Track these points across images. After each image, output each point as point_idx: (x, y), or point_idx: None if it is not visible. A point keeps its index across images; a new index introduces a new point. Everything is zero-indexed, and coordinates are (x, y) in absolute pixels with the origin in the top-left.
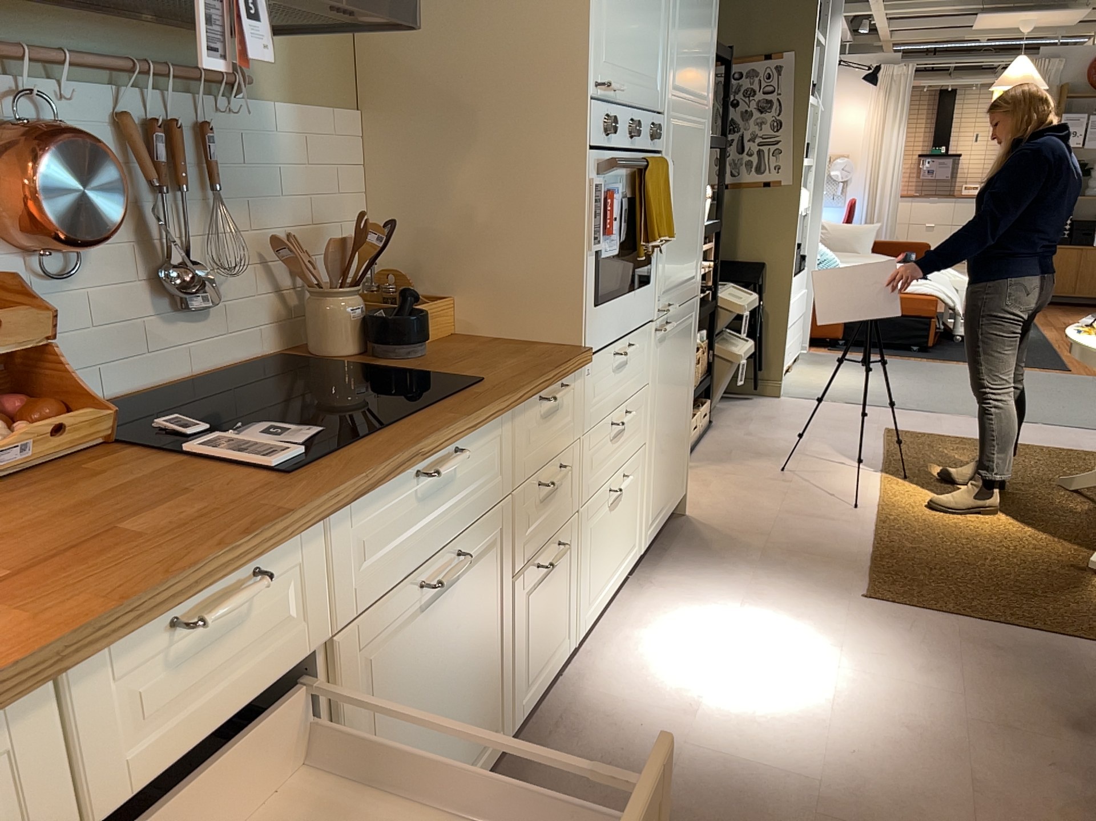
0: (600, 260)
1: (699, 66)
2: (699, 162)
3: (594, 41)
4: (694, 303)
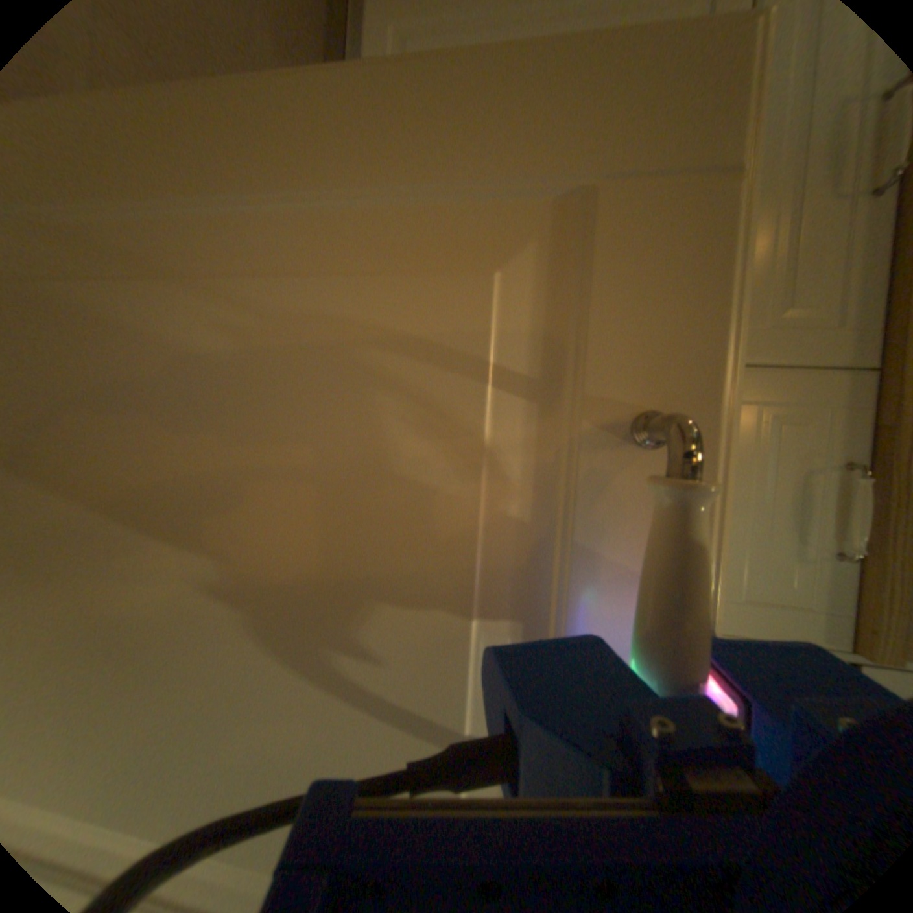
0: None
1: None
2: None
3: None
4: None
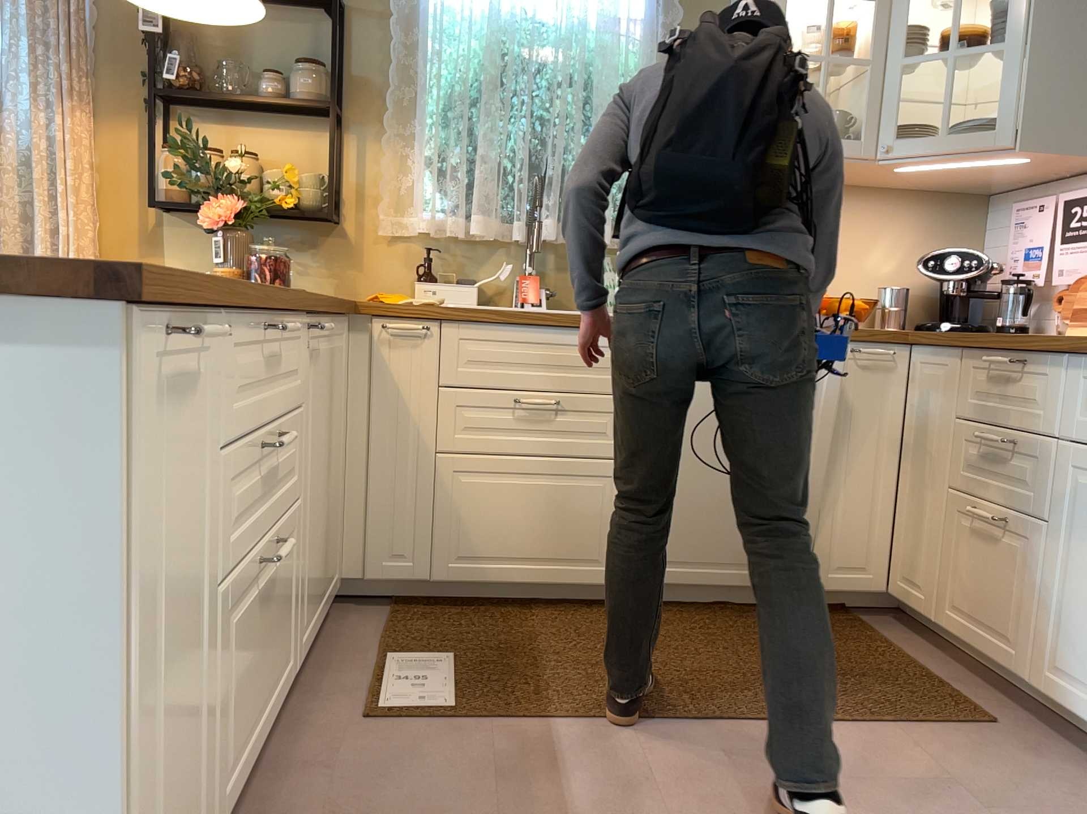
0: None
1: None
2: None
3: None
4: None
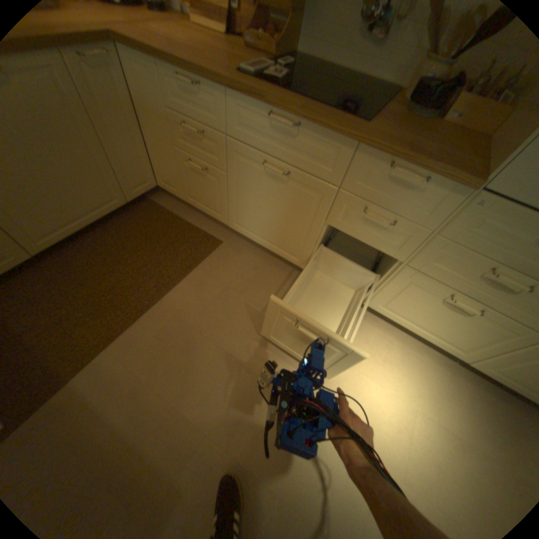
0: None
1: None
2: None
3: None
4: None
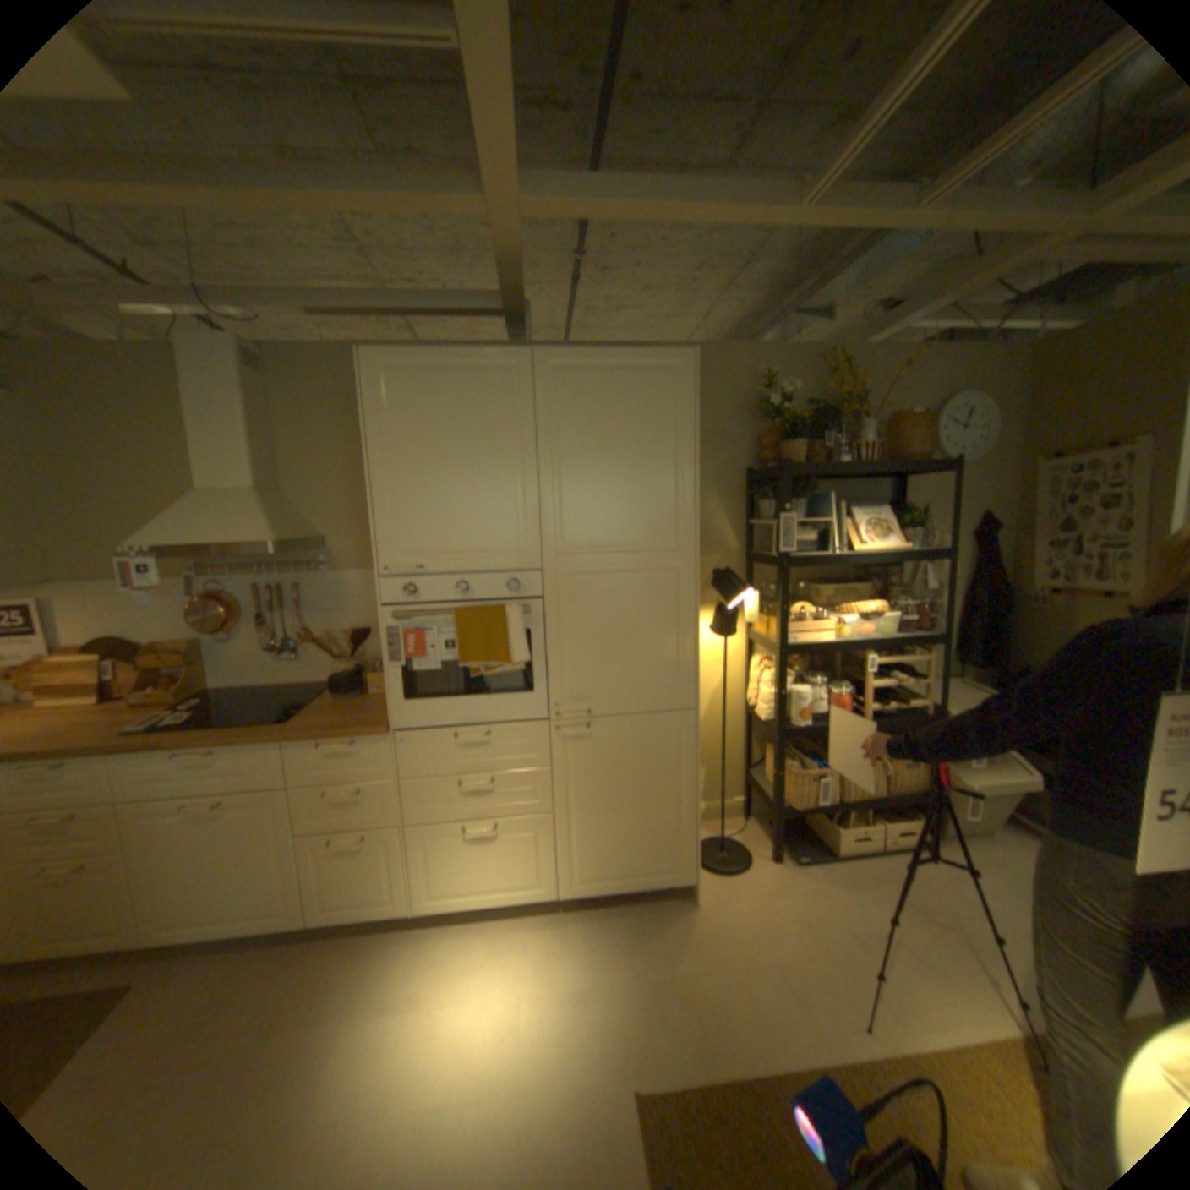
0: (412, 671)
1: (637, 519)
2: (665, 595)
3: (375, 542)
4: (679, 715)
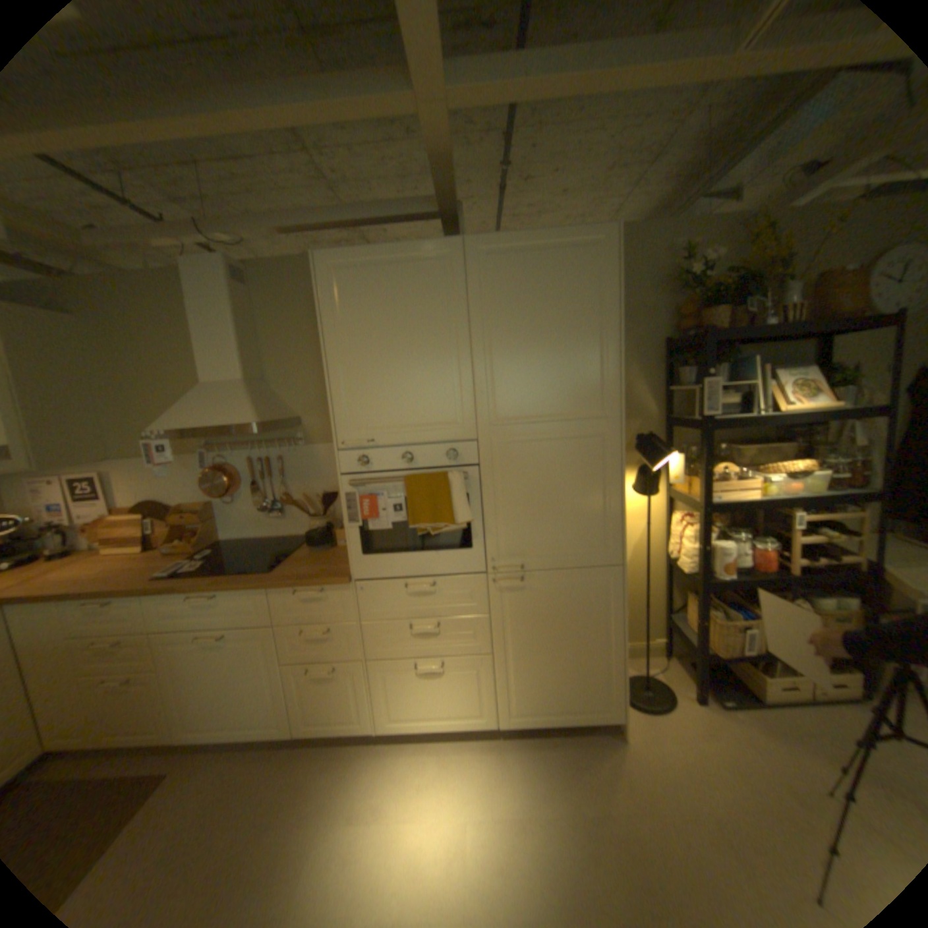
0: (368, 530)
1: (565, 389)
2: (592, 460)
3: (334, 420)
4: (607, 571)
